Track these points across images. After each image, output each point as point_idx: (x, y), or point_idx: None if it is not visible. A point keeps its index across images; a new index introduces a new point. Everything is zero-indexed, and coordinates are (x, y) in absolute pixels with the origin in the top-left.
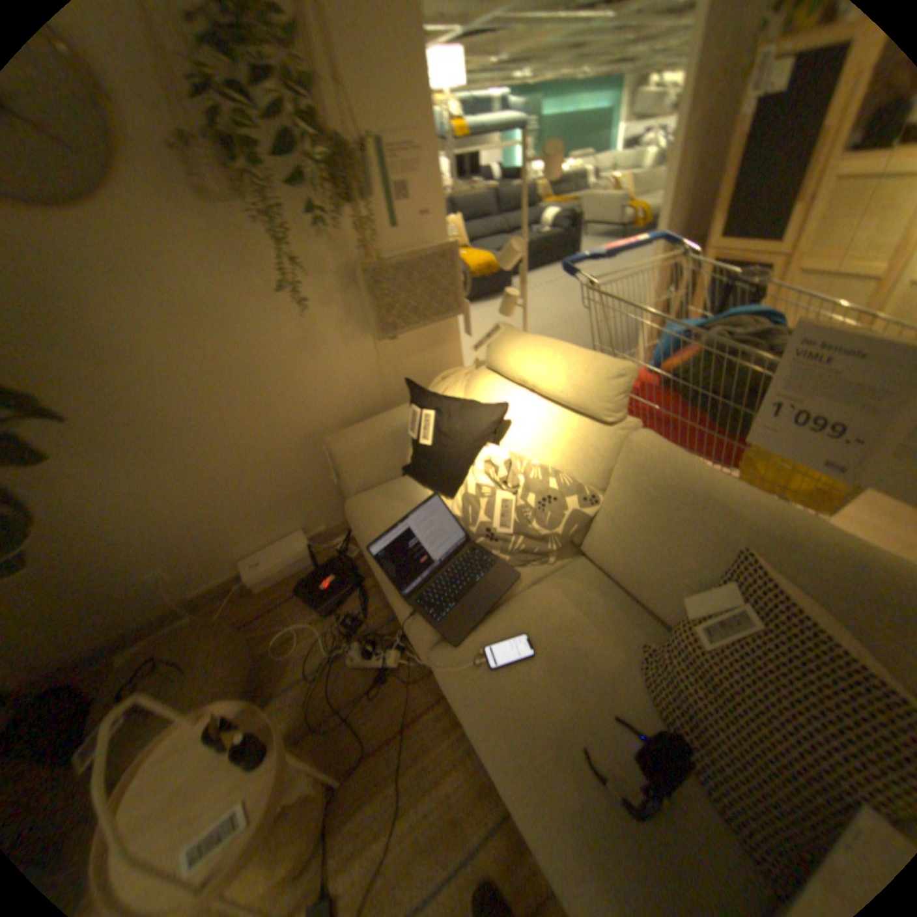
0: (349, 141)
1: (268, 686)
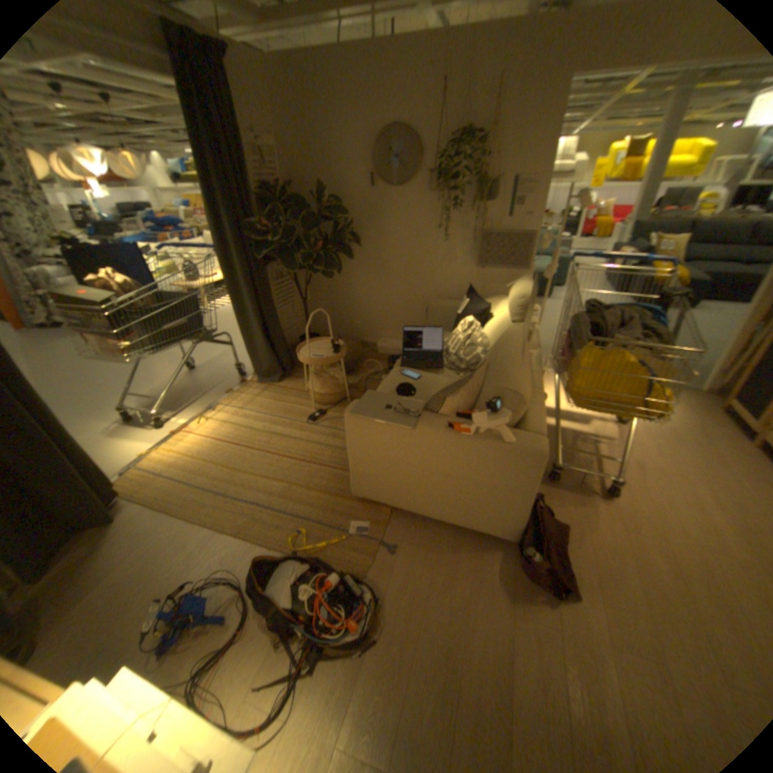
0: (490, 178)
1: (356, 375)
